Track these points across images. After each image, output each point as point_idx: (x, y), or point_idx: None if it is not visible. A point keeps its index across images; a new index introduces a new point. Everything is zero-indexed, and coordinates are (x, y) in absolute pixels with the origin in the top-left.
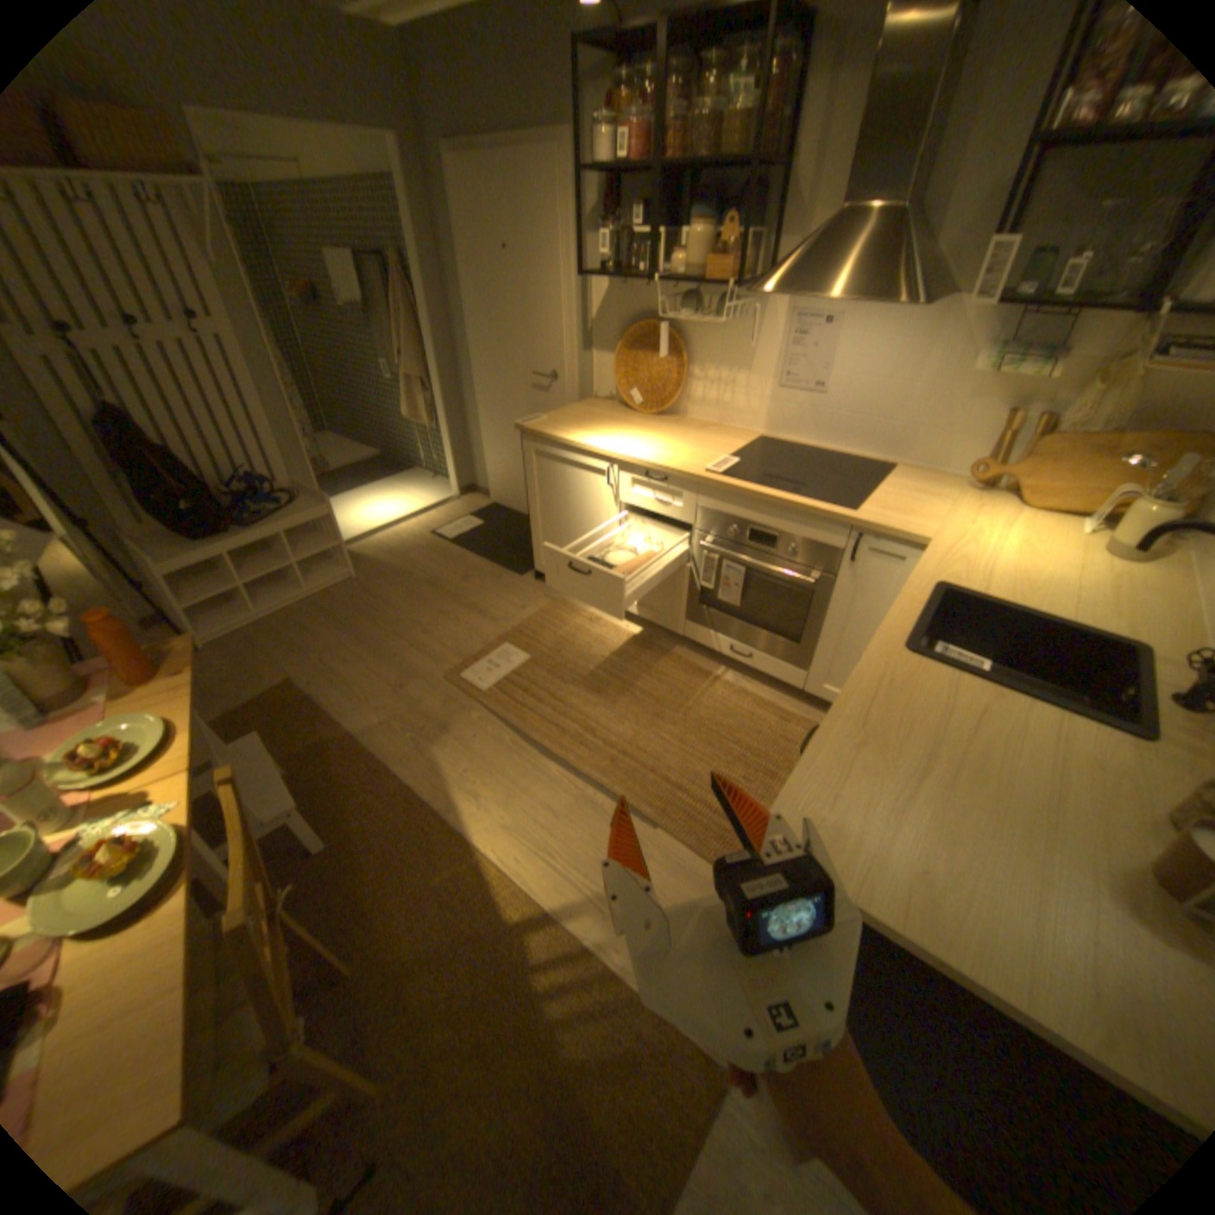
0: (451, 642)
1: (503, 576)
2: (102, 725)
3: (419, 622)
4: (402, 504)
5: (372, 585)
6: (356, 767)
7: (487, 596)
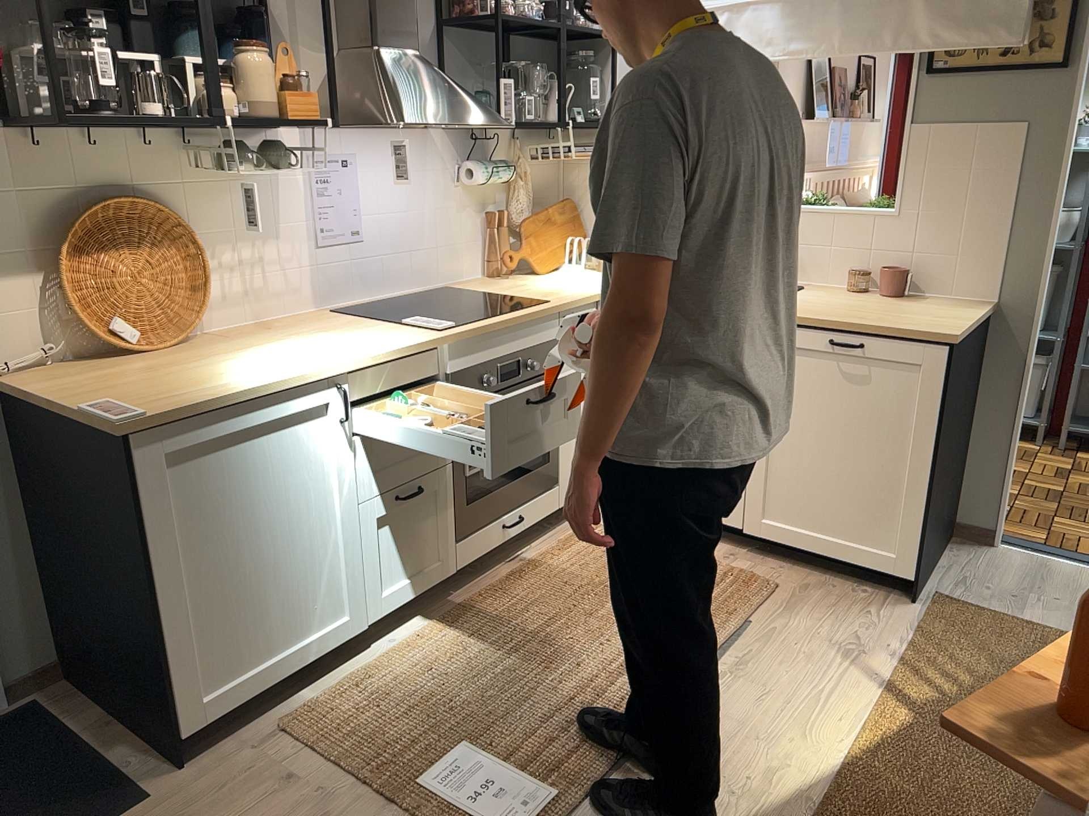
0: None
1: None
2: None
3: None
4: None
5: None
6: None
7: None
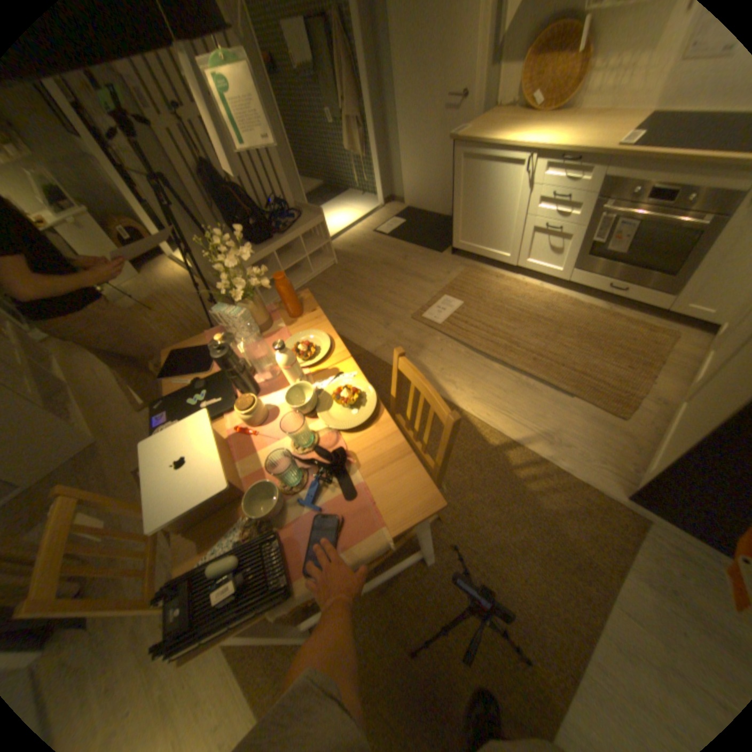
0: (409, 297)
1: (428, 254)
2: (294, 336)
3: (385, 287)
4: (348, 214)
5: (348, 267)
6: (377, 368)
7: (422, 267)
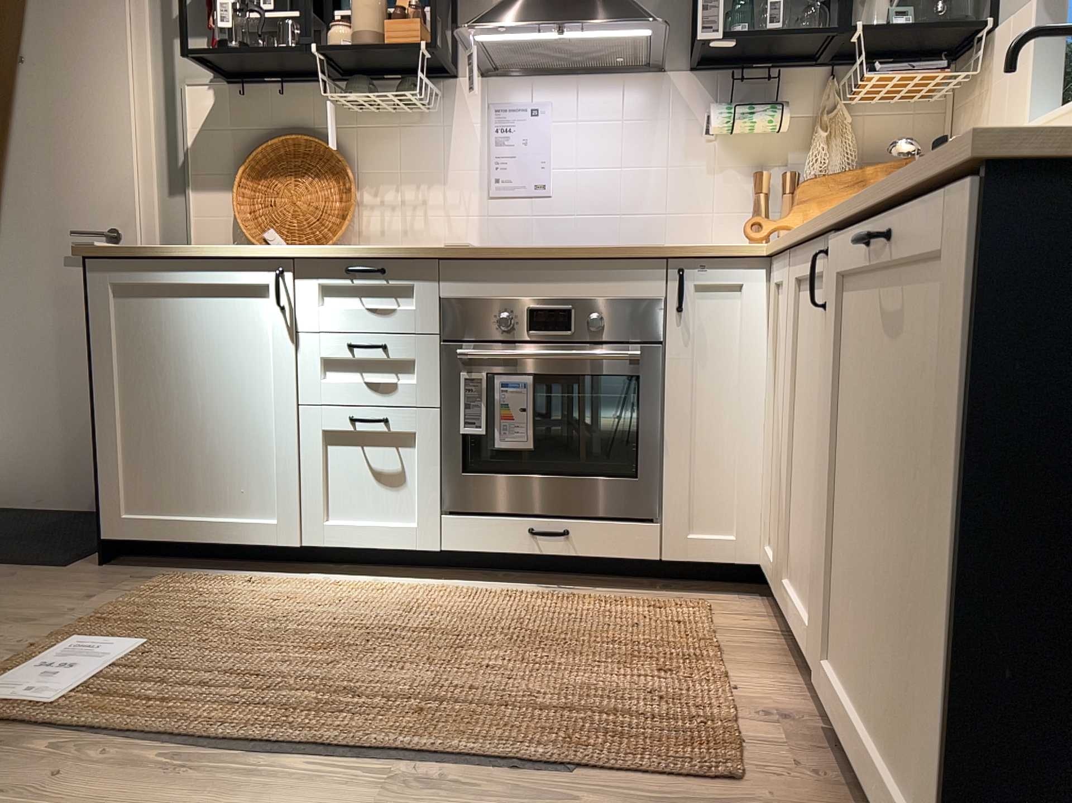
0: None
1: (20, 573)
2: None
3: None
4: None
5: None
6: None
7: None
